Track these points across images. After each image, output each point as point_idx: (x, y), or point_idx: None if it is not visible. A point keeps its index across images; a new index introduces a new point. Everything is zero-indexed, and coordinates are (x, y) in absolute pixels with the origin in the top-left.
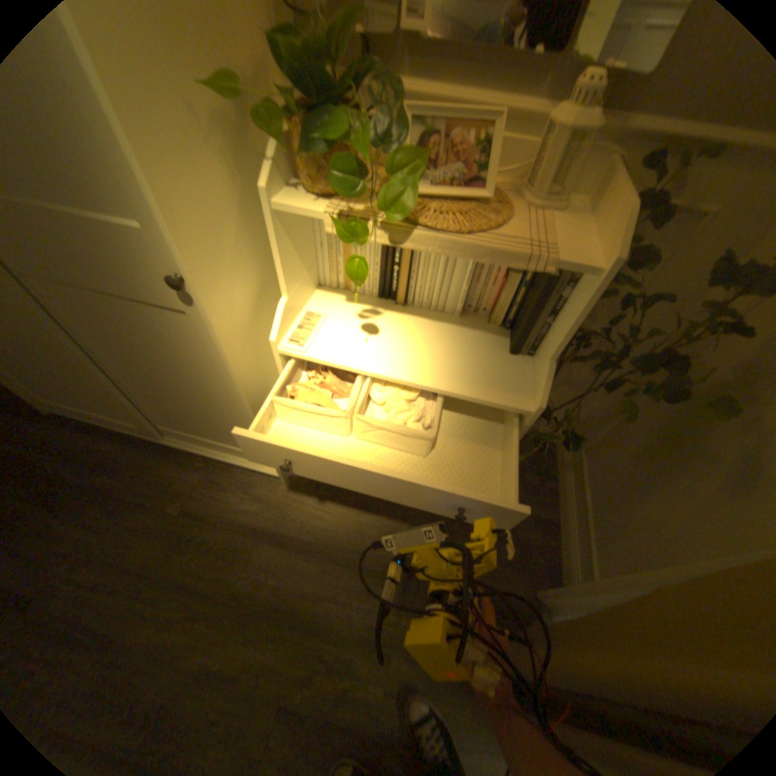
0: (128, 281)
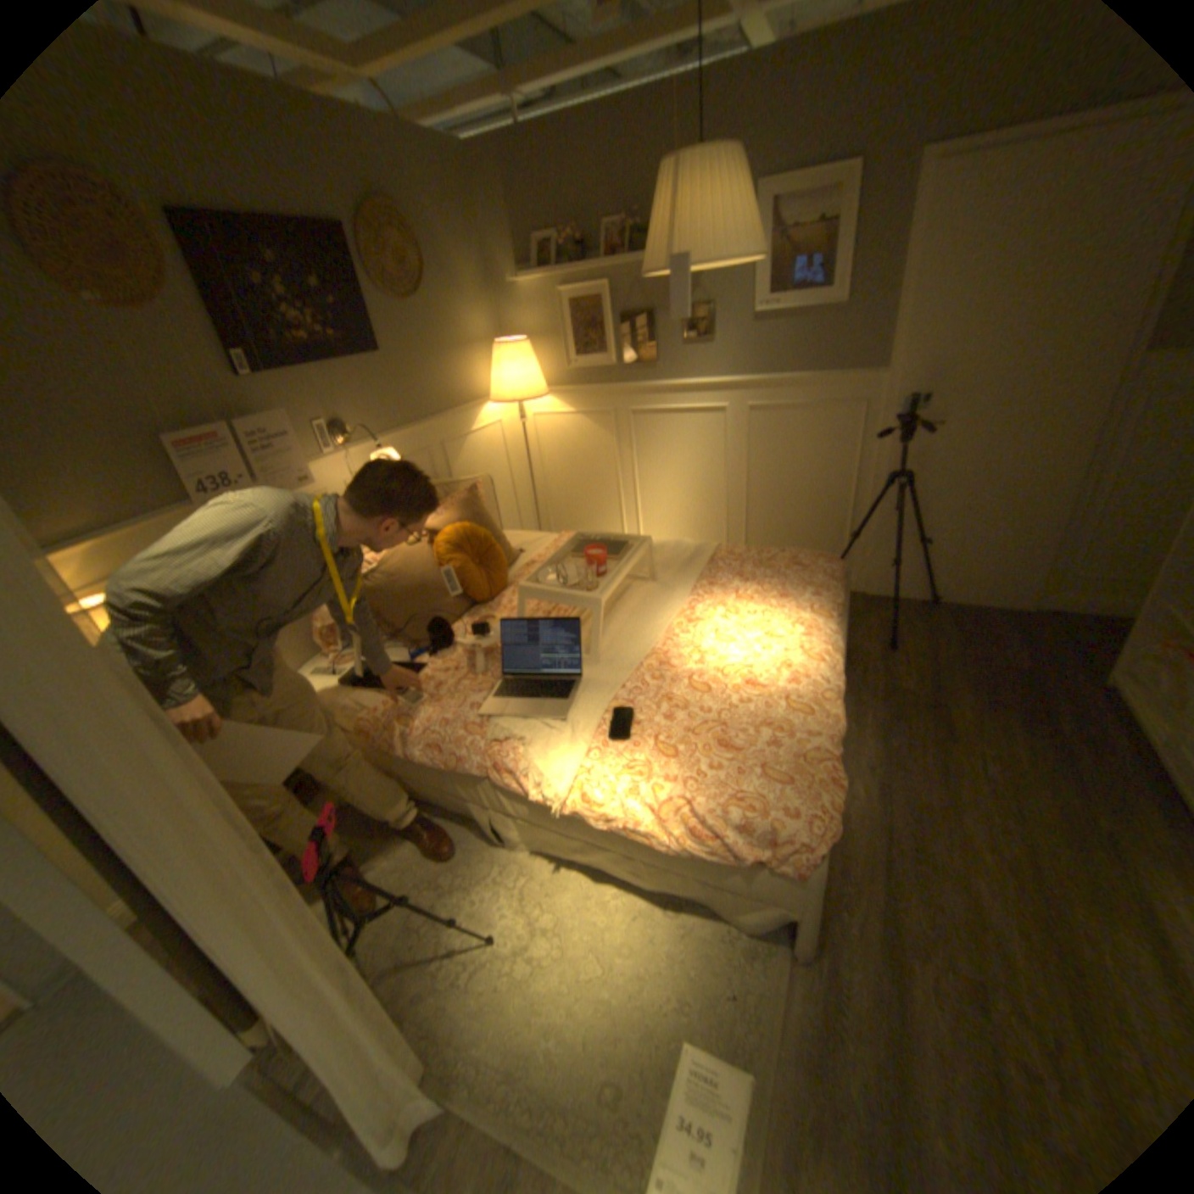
0: None
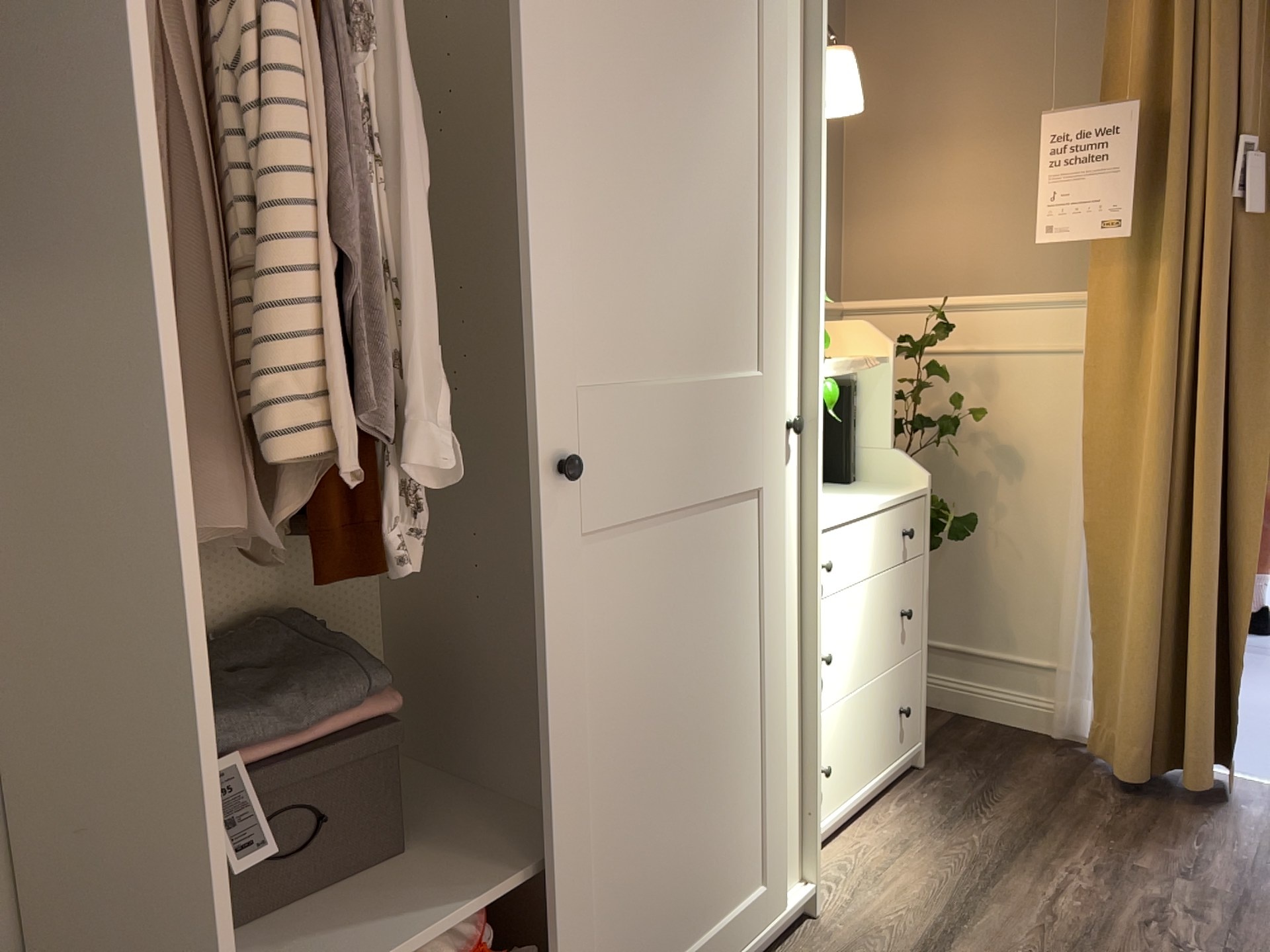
0: (748, 457)
